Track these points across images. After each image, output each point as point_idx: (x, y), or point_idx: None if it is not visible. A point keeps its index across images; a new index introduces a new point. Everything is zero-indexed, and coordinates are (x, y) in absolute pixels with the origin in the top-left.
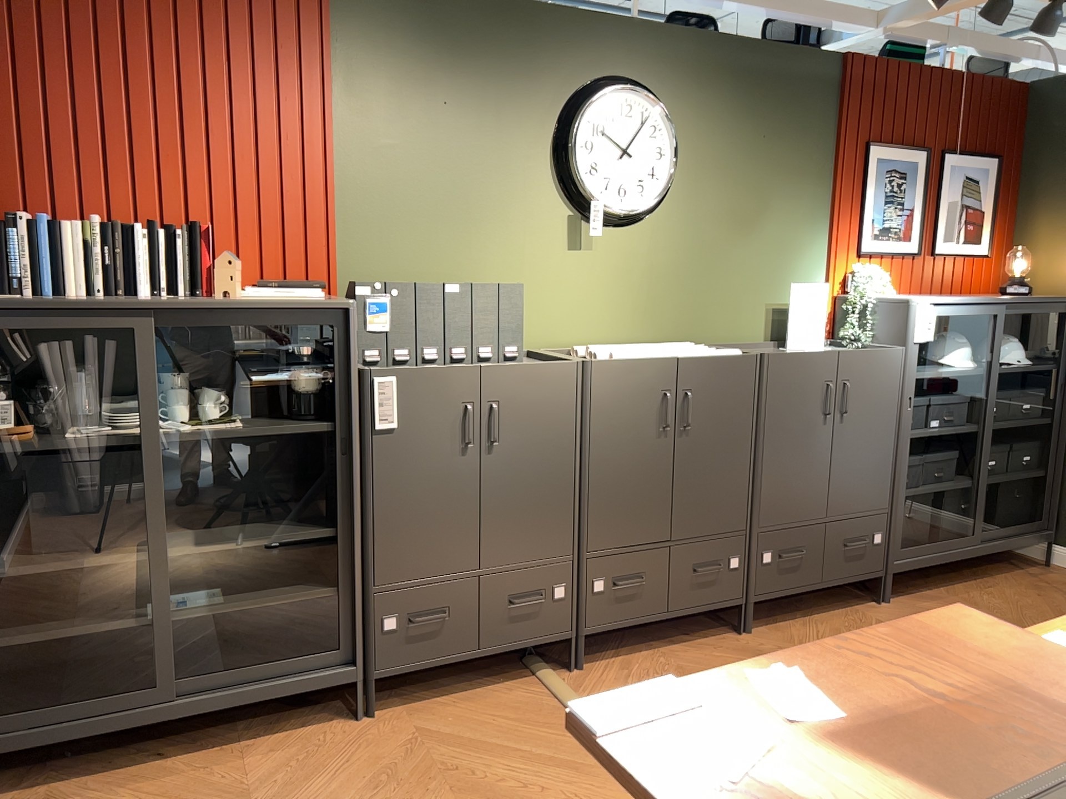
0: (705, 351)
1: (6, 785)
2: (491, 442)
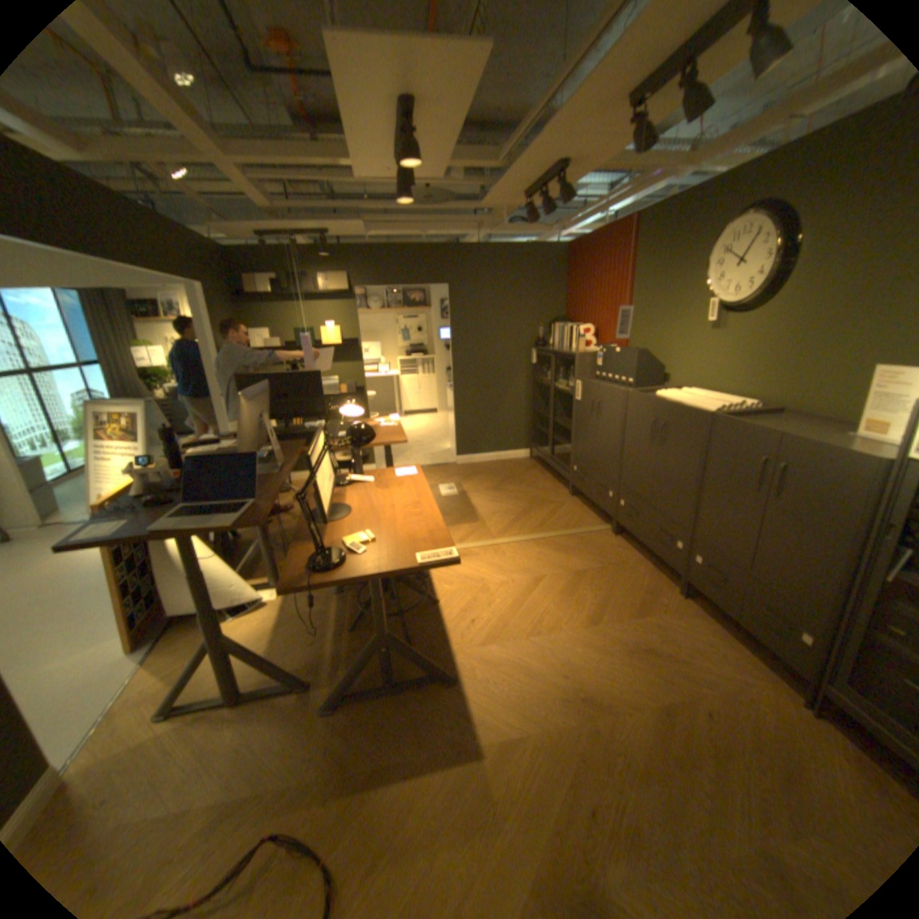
0: (697, 402)
1: (540, 462)
2: (598, 416)
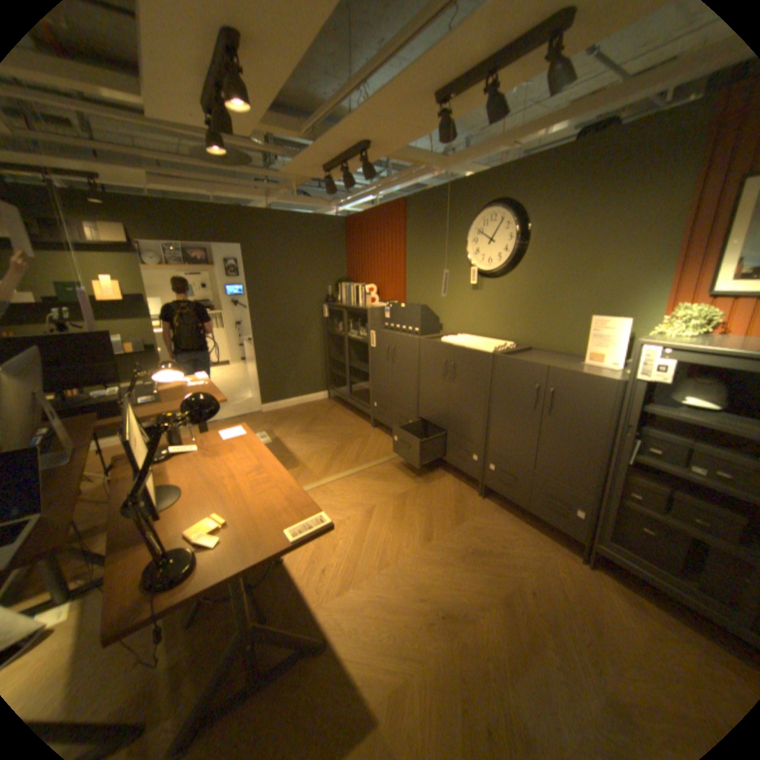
0: (477, 346)
1: (338, 402)
2: (394, 360)
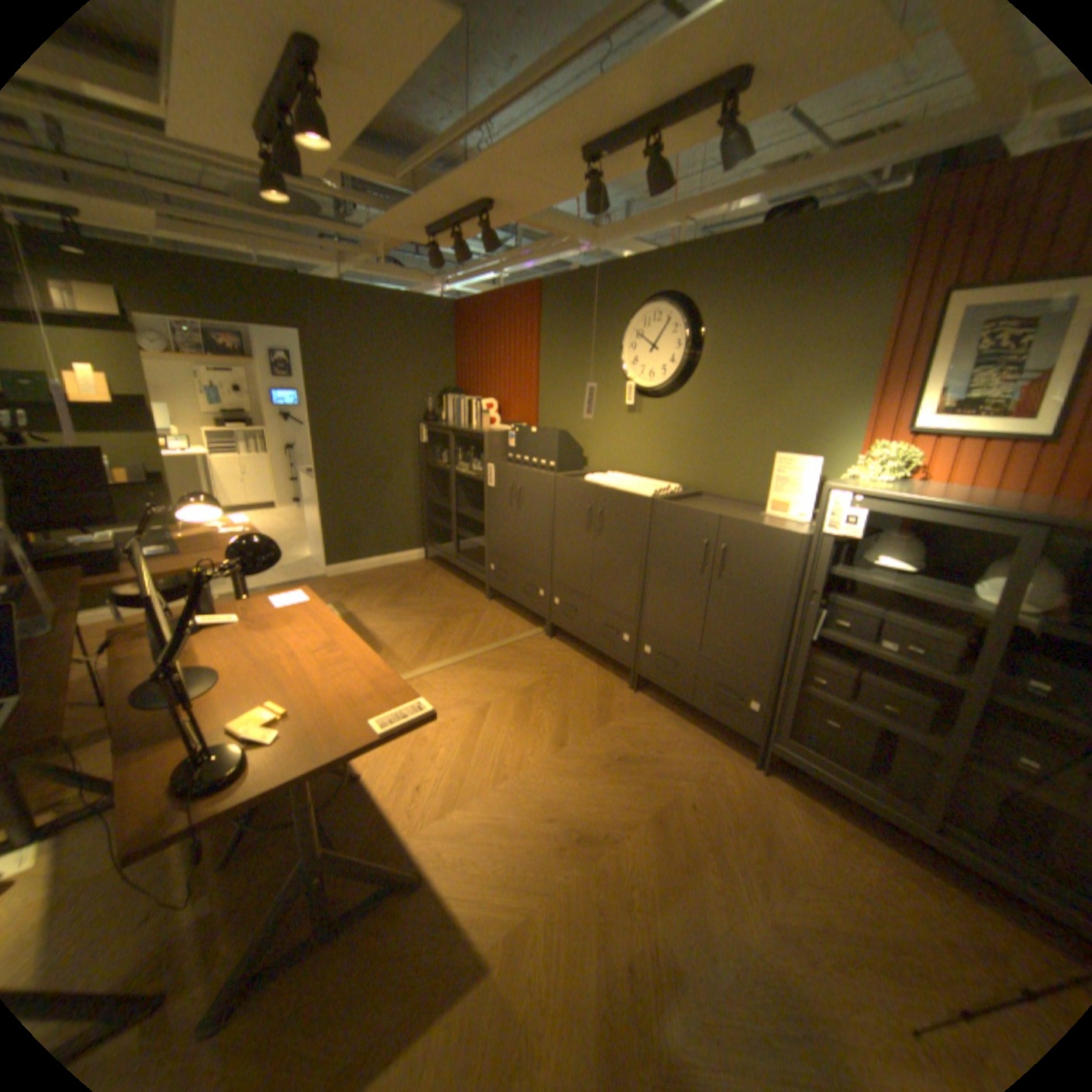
0: (632, 488)
1: (440, 564)
2: (520, 505)
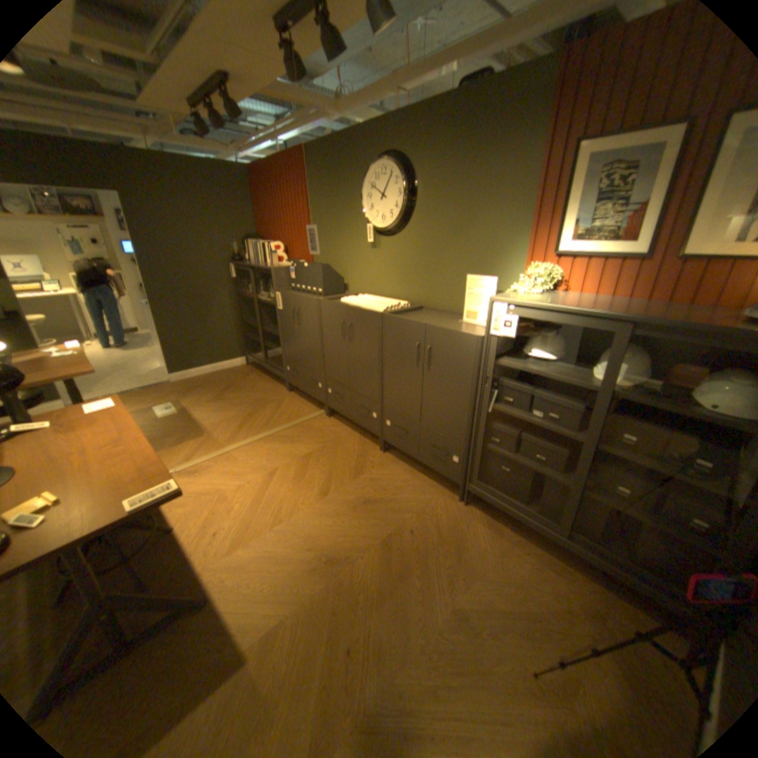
0: (370, 306)
1: (257, 367)
2: (300, 322)
